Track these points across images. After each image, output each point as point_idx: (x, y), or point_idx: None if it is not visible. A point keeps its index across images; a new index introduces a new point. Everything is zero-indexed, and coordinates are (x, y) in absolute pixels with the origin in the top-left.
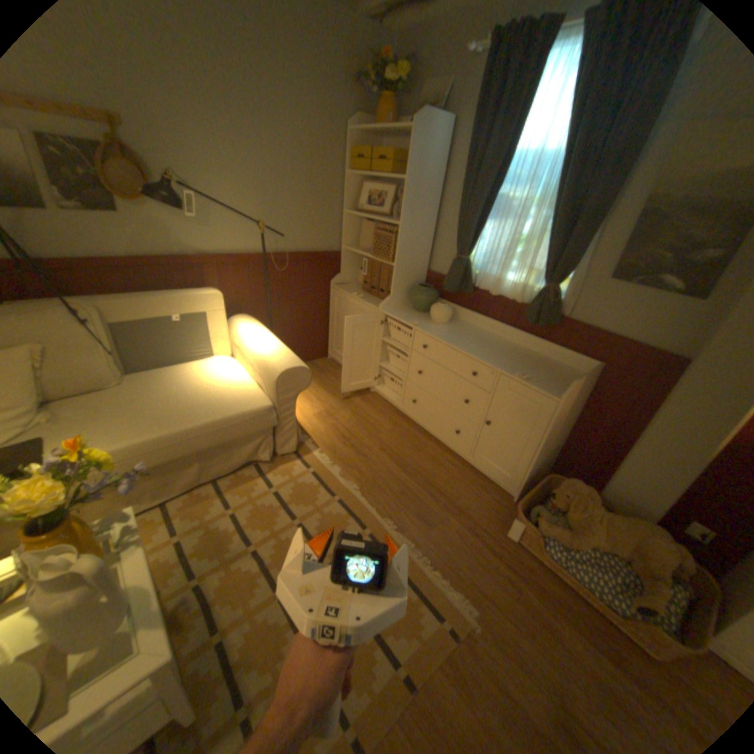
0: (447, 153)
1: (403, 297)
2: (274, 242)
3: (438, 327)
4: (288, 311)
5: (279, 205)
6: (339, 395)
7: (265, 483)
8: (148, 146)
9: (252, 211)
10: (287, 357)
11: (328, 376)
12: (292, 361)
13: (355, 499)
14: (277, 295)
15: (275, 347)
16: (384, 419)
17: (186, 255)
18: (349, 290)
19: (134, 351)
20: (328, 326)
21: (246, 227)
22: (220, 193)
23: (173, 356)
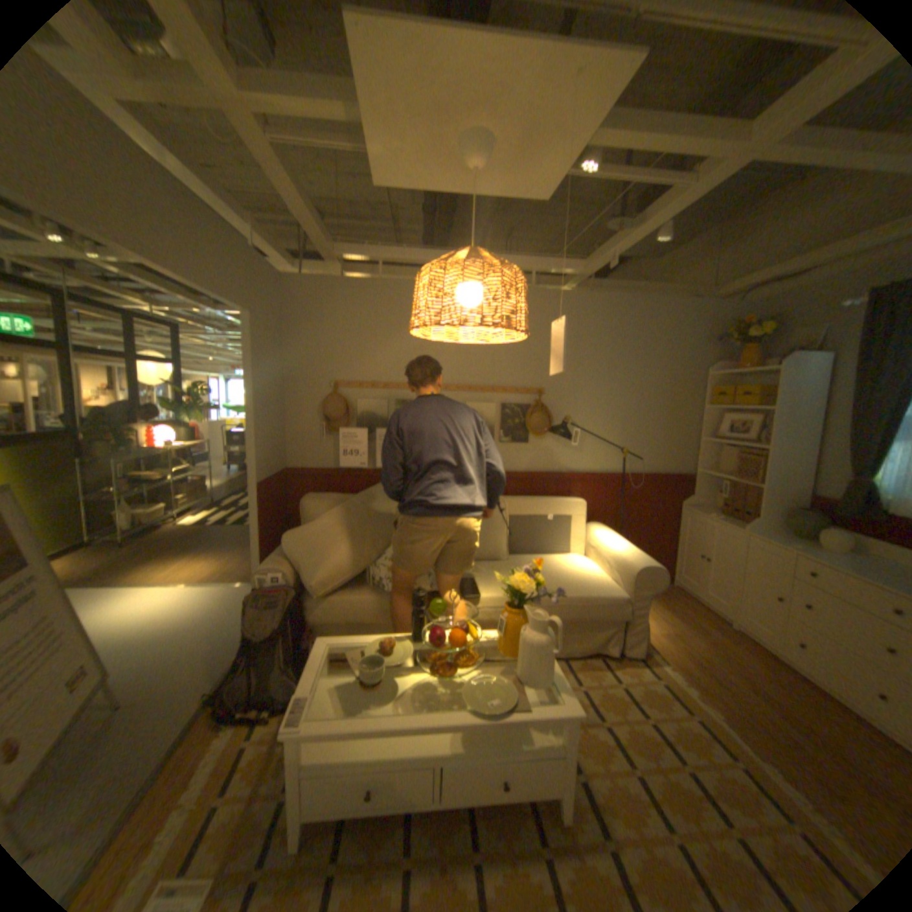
0: (827, 383)
1: (778, 521)
2: (630, 464)
3: (833, 555)
4: (636, 526)
5: (638, 435)
6: (691, 624)
7: (614, 678)
8: (555, 403)
9: (616, 440)
10: (646, 558)
11: (676, 603)
12: (651, 561)
13: (721, 727)
14: (626, 509)
15: (632, 549)
16: (756, 662)
17: (561, 472)
18: (705, 511)
19: (525, 535)
20: (677, 548)
21: (609, 452)
22: (594, 428)
23: (549, 544)
